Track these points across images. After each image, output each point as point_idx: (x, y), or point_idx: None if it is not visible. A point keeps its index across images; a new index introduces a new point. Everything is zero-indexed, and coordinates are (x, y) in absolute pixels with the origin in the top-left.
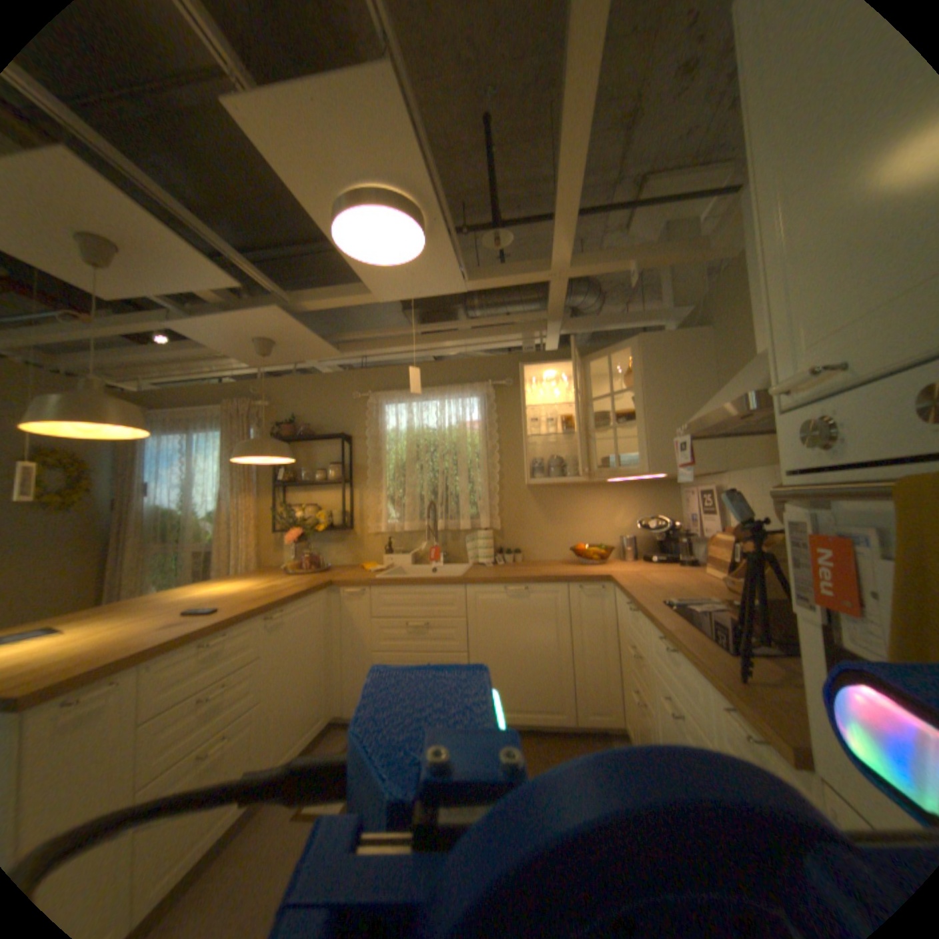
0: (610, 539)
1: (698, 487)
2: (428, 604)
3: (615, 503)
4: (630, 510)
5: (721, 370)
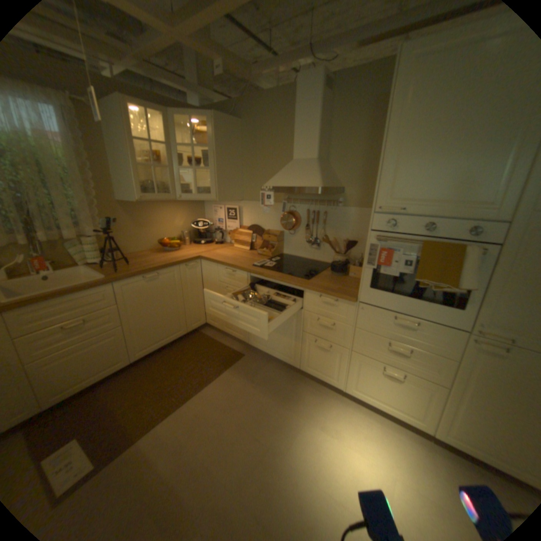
0: (173, 233)
1: (225, 206)
2: (80, 307)
3: (174, 212)
4: (182, 216)
5: (244, 148)
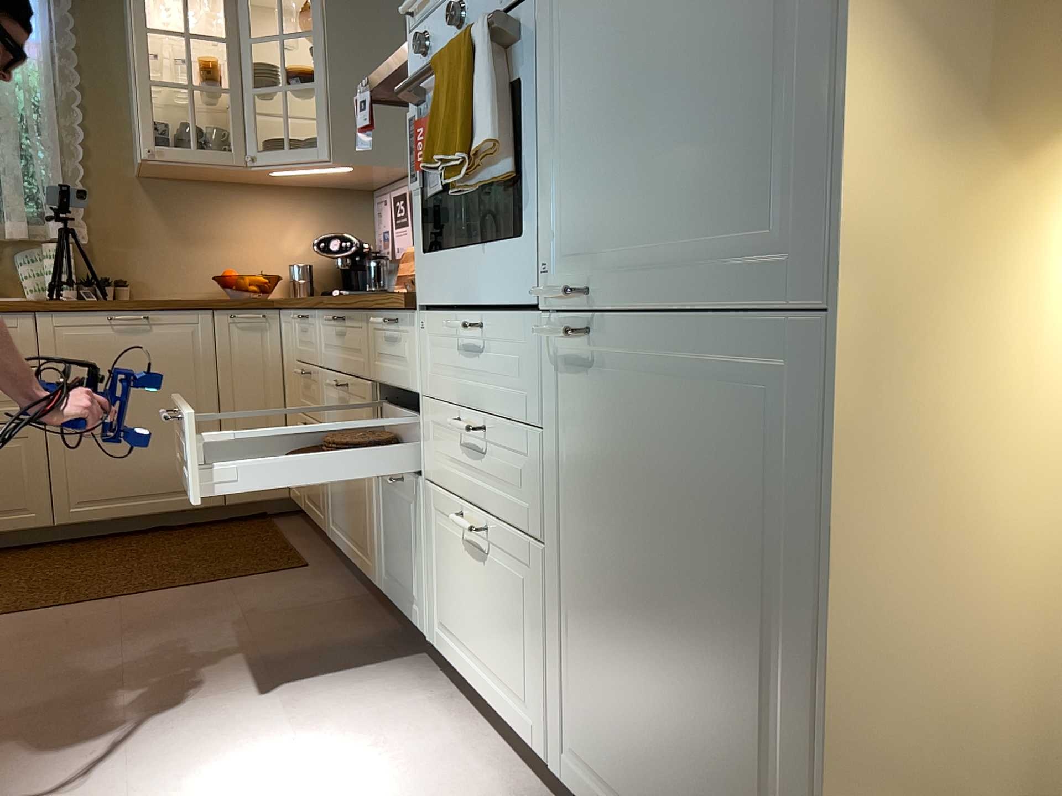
0: (275, 269)
1: (392, 191)
2: None
3: (283, 217)
4: (306, 228)
5: None
